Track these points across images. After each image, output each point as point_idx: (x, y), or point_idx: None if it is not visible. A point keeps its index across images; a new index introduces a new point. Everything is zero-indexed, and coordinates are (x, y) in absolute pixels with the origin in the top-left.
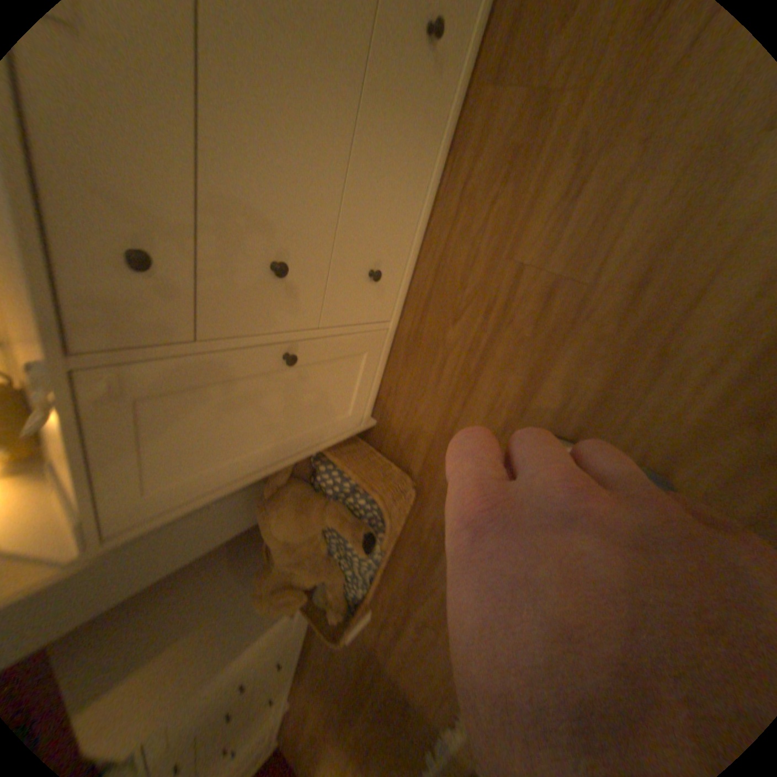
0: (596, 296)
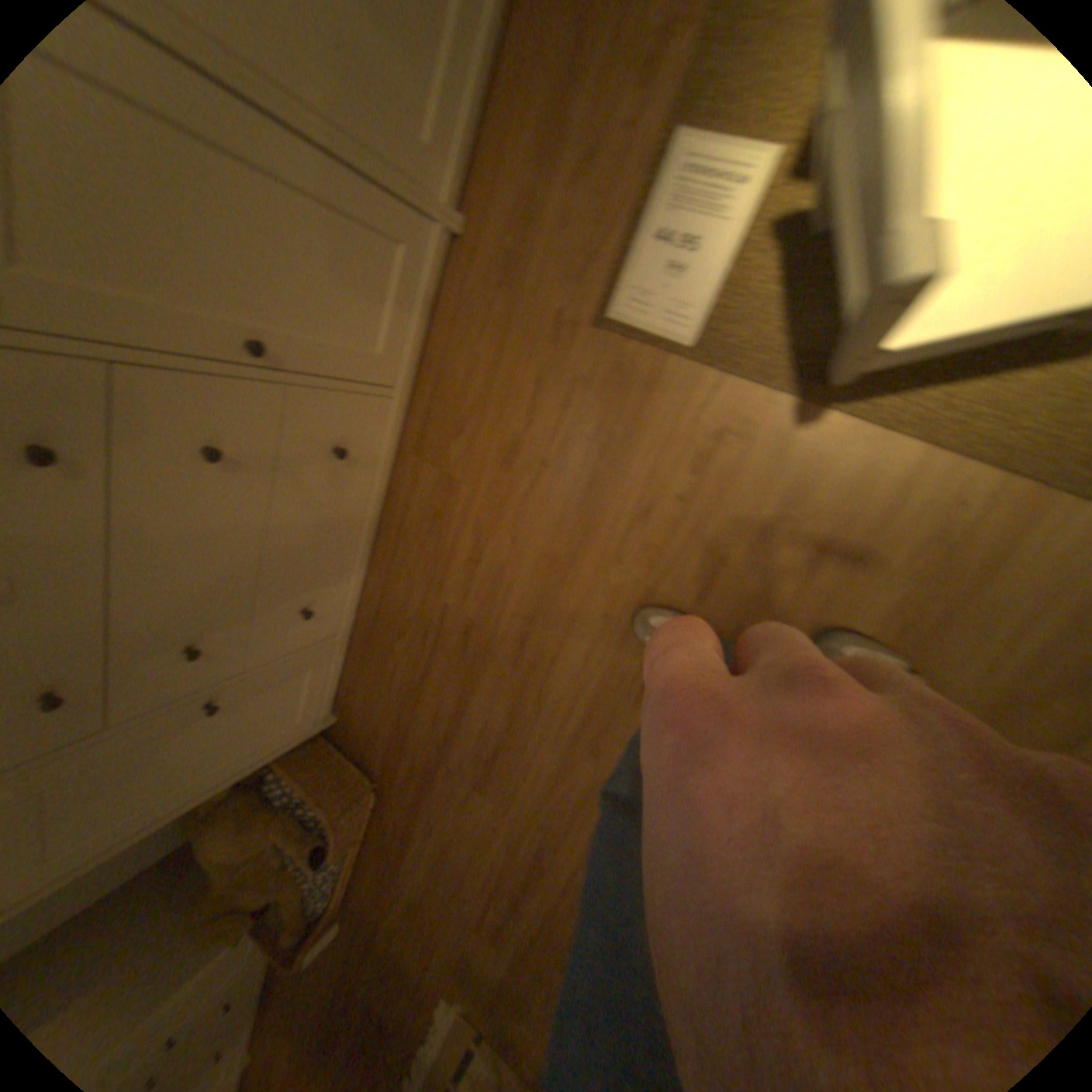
0: (494, 644)
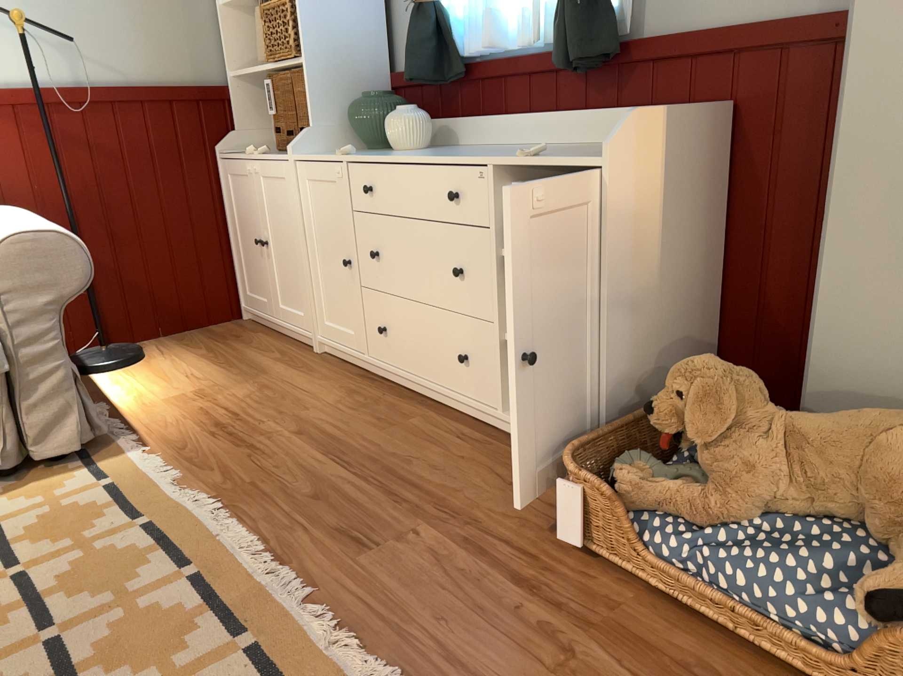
0: None
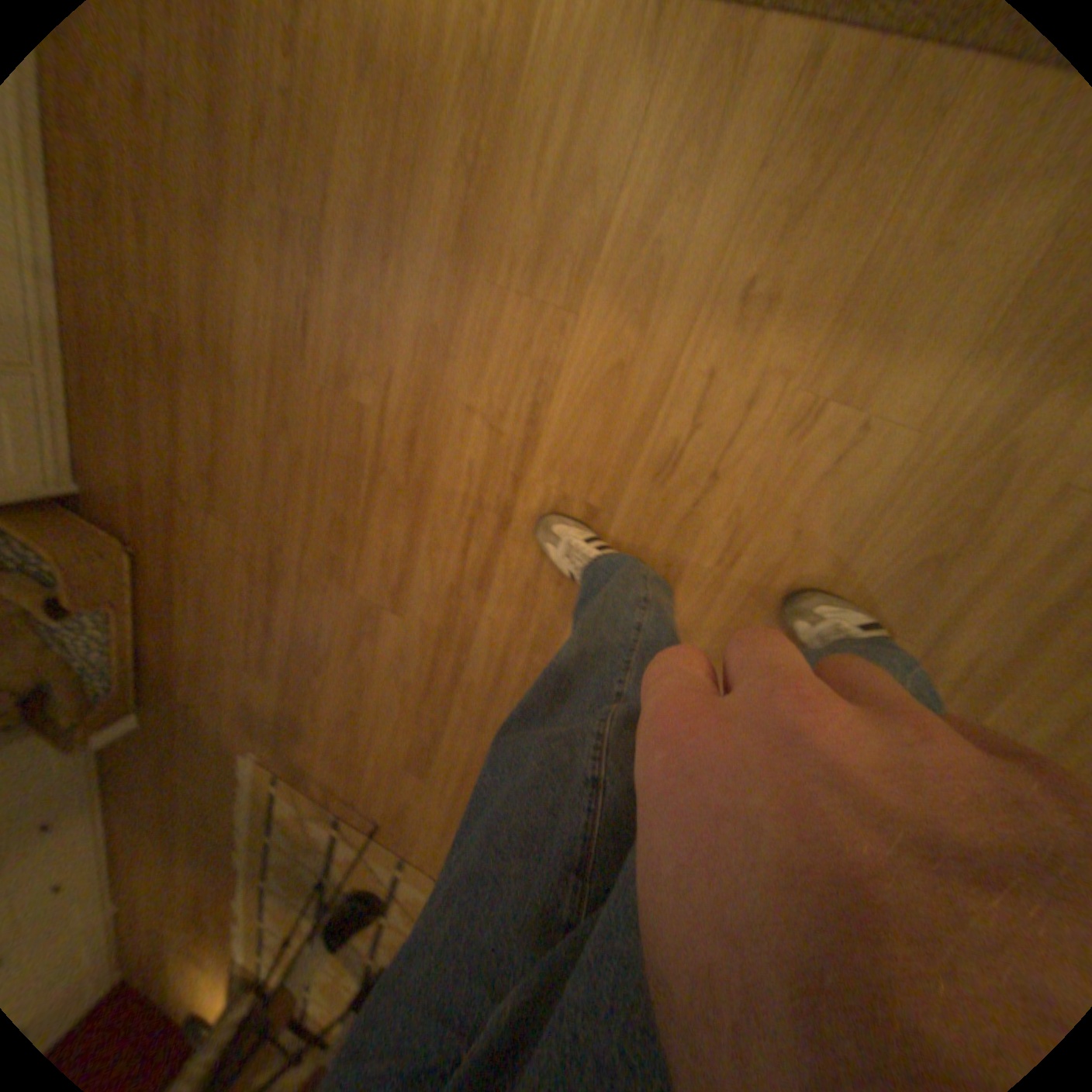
0: (177, 332)
